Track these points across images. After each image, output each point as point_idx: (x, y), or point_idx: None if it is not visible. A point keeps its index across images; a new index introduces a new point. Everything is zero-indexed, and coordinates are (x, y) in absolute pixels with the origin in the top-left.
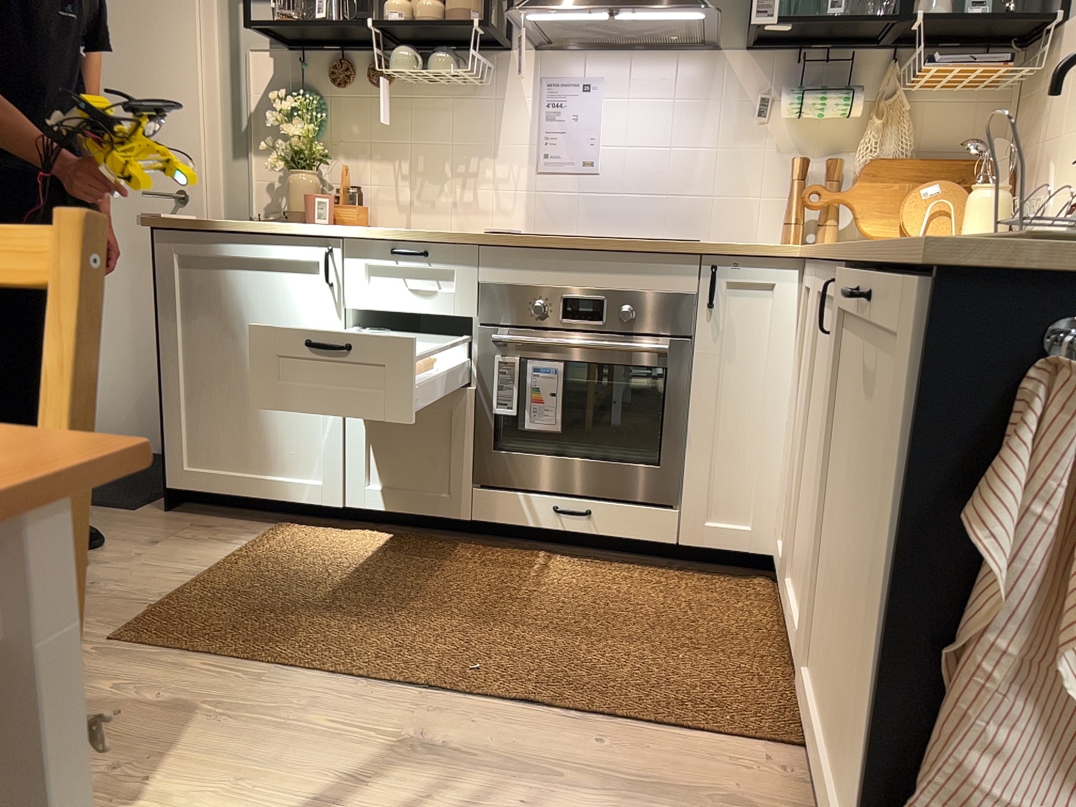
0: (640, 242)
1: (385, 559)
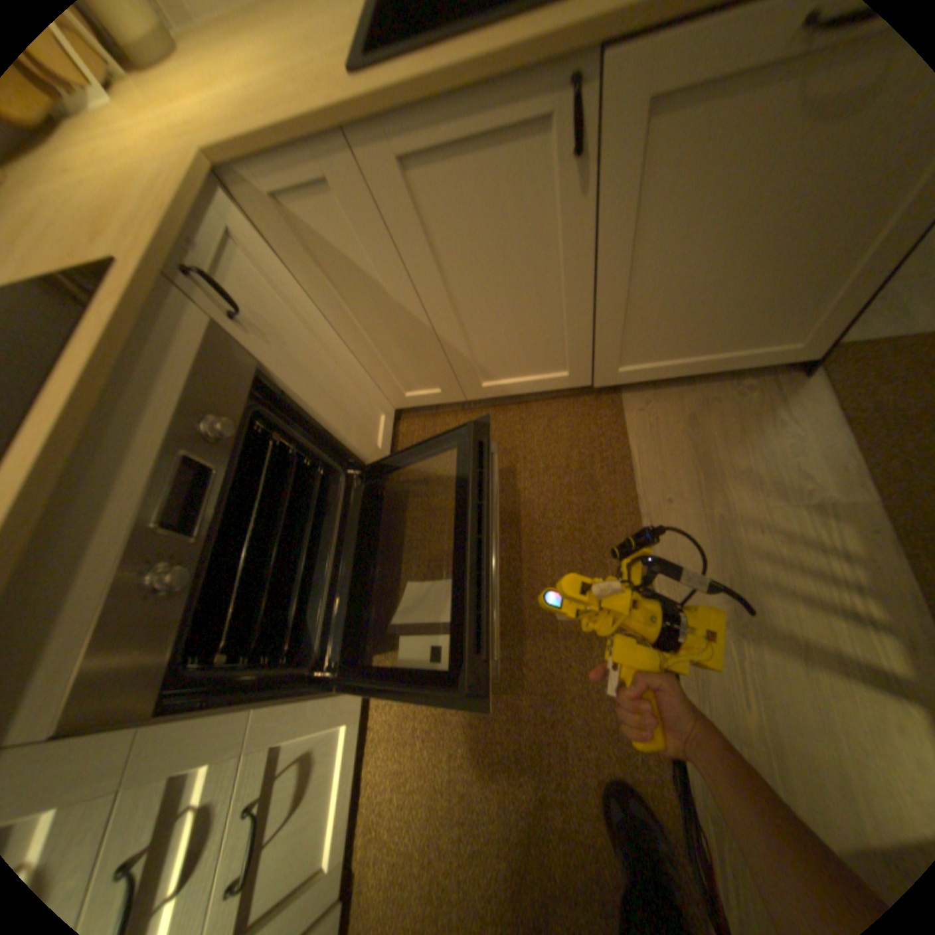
0: (98, 341)
1: (421, 787)
